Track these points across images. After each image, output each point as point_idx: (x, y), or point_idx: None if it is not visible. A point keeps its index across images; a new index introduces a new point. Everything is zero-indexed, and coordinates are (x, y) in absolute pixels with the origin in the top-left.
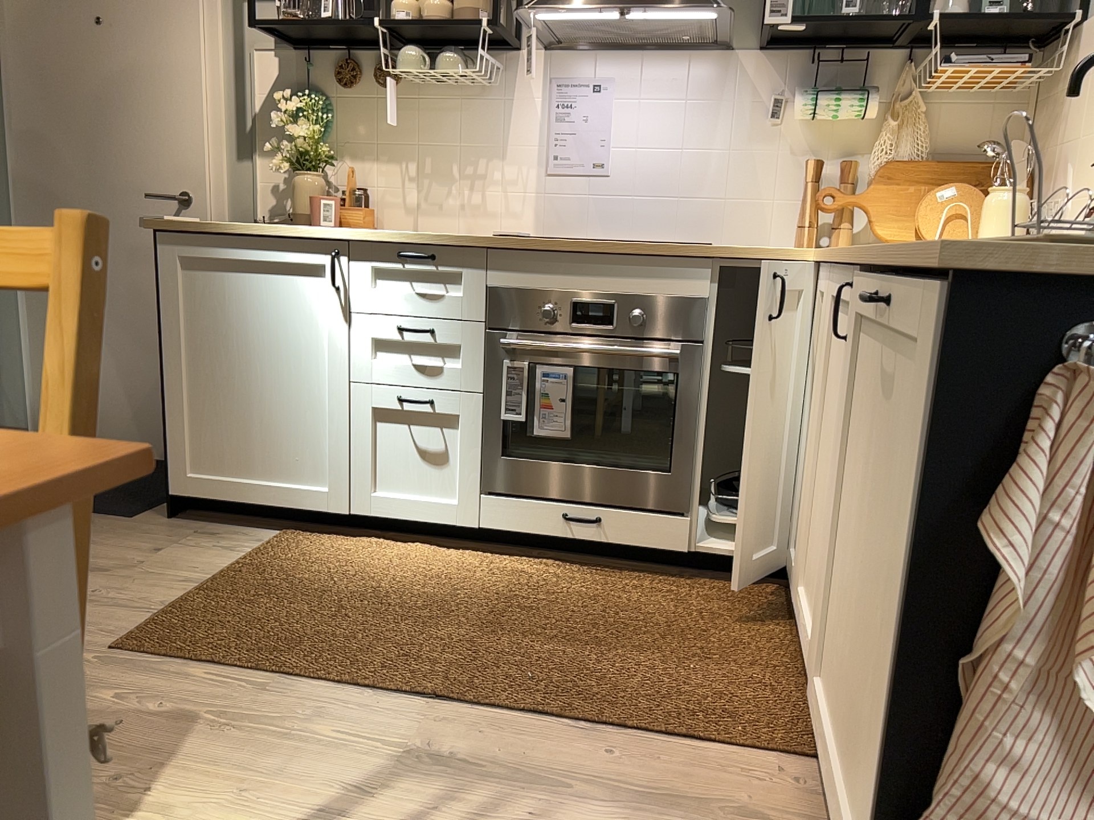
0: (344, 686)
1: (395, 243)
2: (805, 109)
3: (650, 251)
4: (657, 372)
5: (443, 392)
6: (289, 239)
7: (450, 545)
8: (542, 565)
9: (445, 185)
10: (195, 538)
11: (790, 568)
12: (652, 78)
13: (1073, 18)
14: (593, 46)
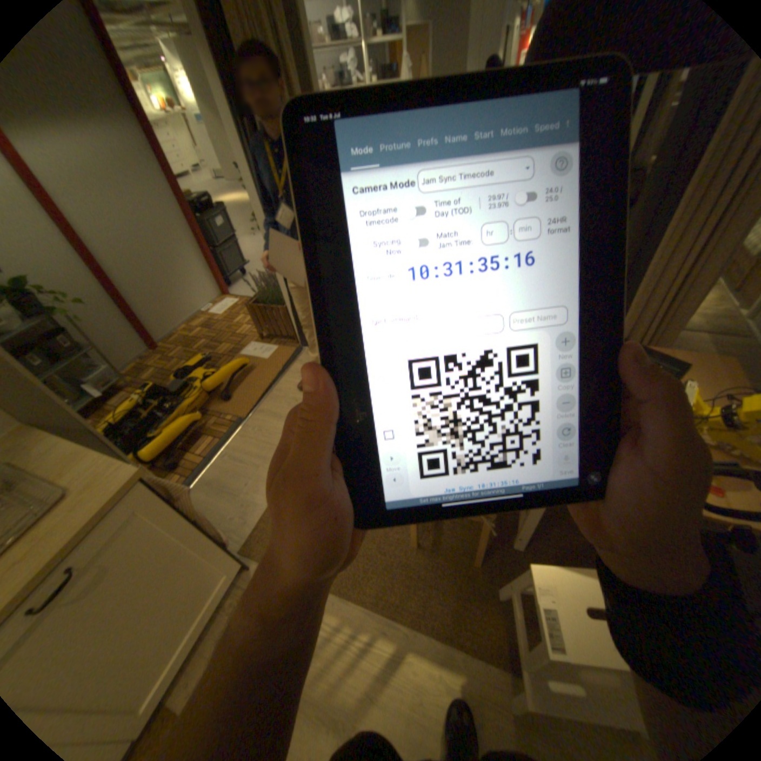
0: None
1: None
2: None
3: None
4: None
5: None
6: None
7: None
8: None
9: None
10: None
11: None
12: None
13: None
14: None
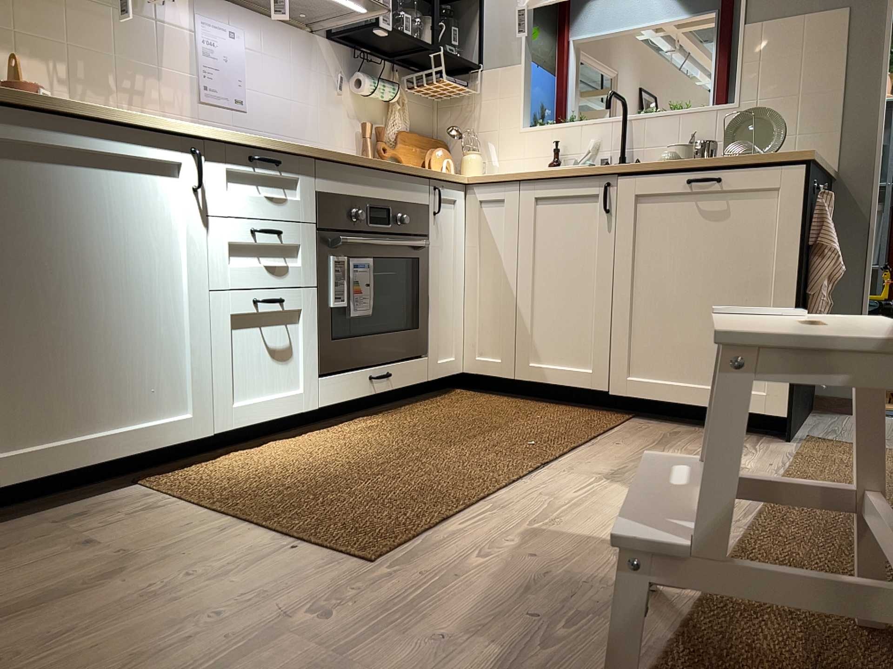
0: (508, 483)
1: (250, 147)
2: (371, 88)
3: (406, 169)
4: (398, 258)
5: (288, 289)
6: (144, 131)
7: (277, 438)
8: (356, 423)
9: (105, 98)
10: (76, 525)
11: (473, 370)
12: (271, 41)
13: (479, 67)
14: (229, 1)
